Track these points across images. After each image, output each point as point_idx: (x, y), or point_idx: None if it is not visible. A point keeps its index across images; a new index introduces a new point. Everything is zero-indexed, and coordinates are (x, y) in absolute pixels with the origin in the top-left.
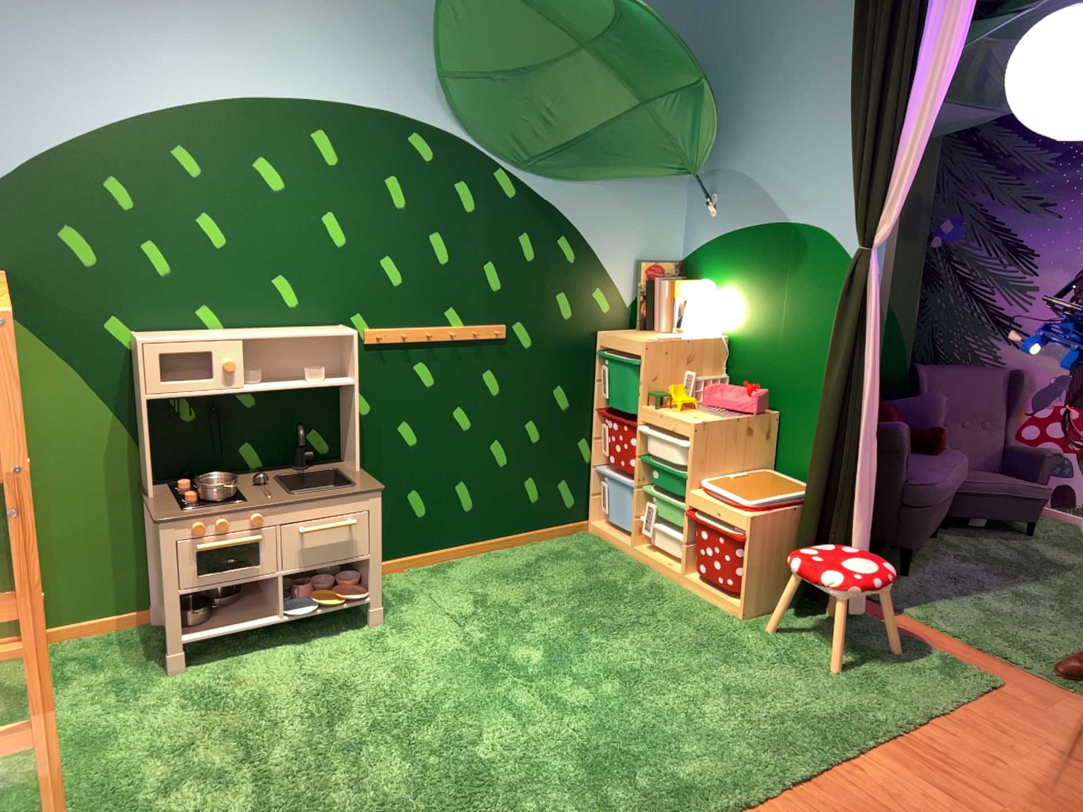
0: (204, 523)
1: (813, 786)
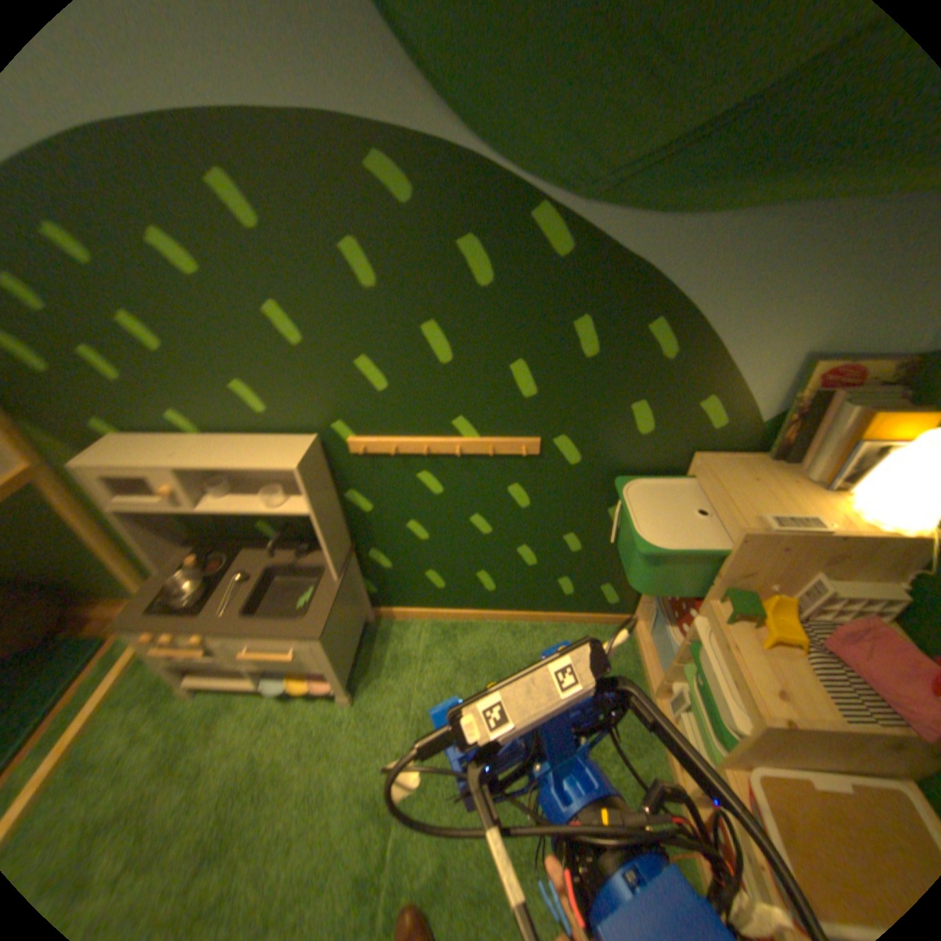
0: (144, 636)
1: None
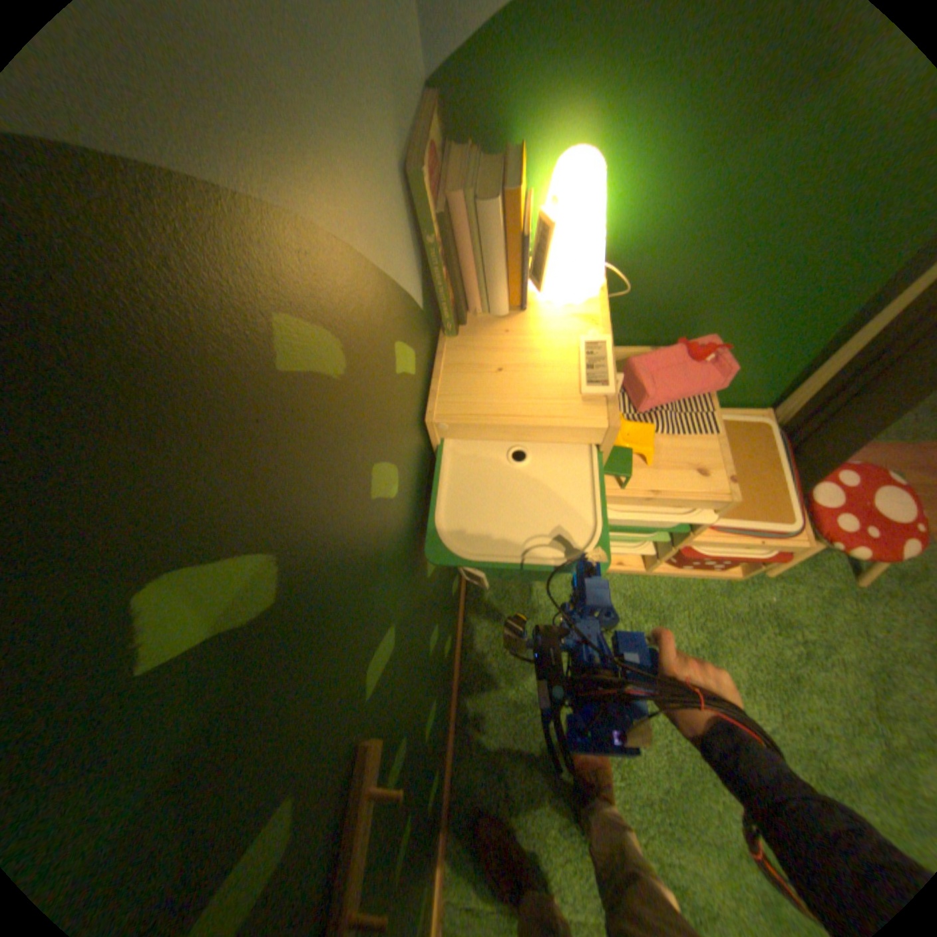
0: None
1: None
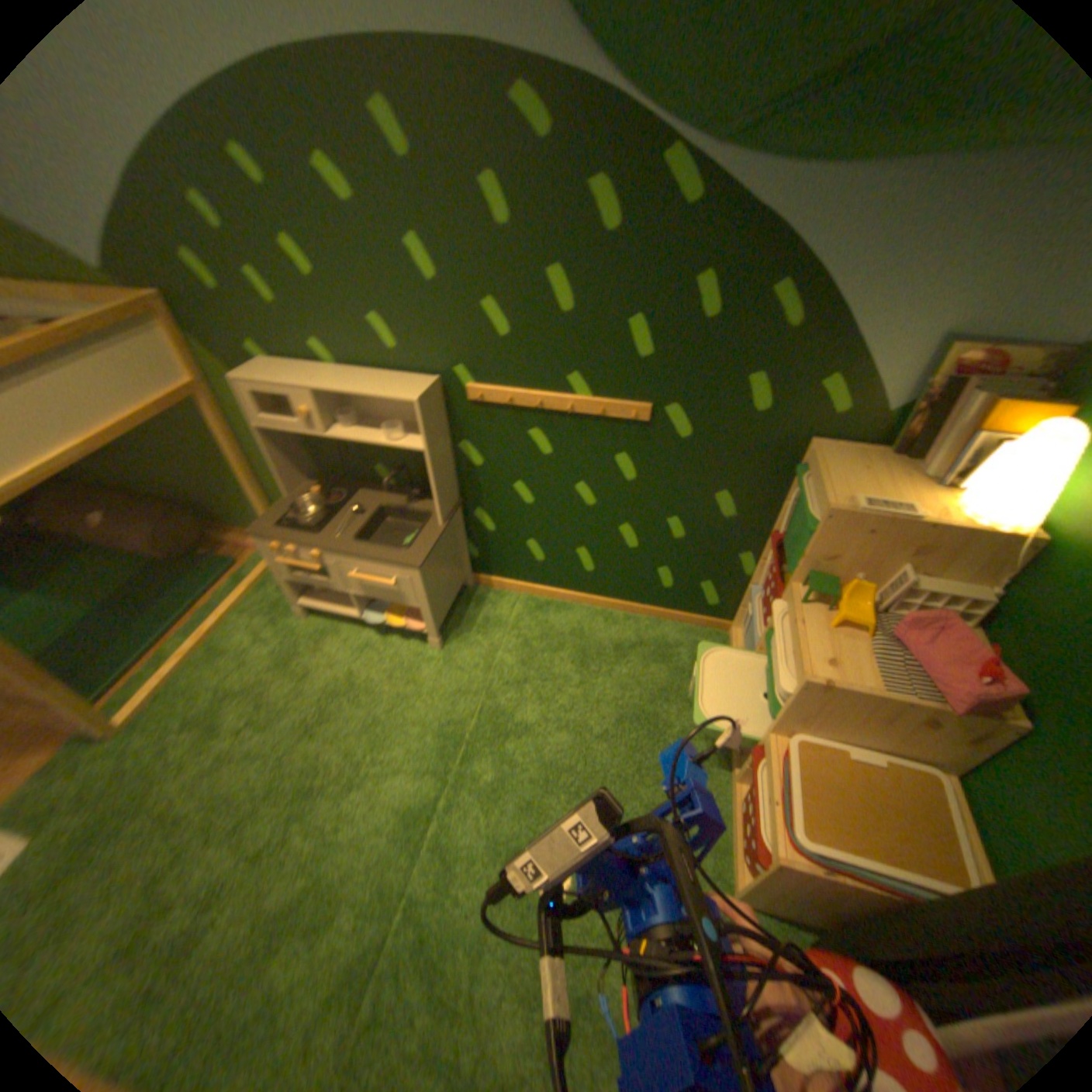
0: (275, 544)
1: None
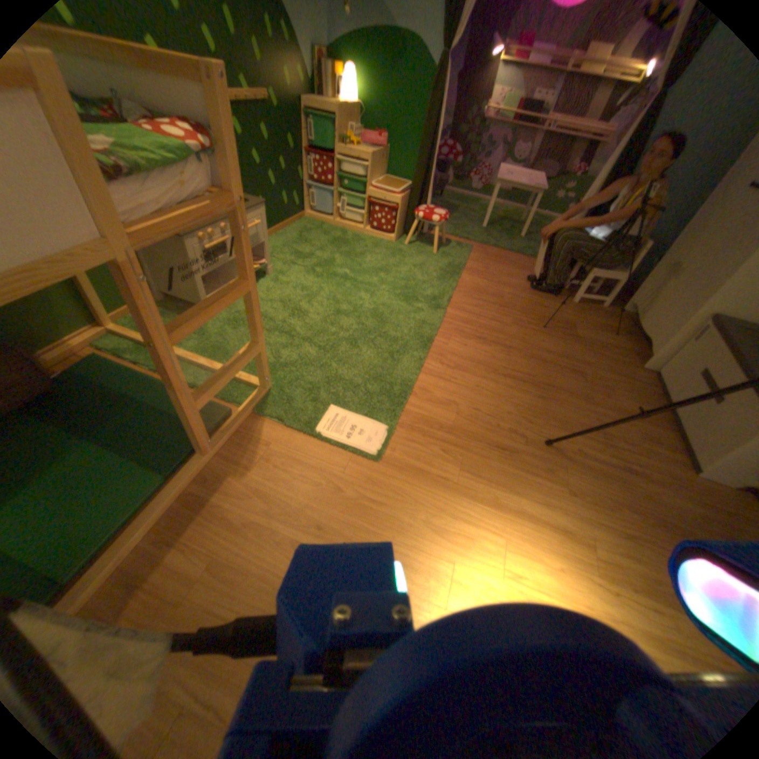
0: (195, 233)
1: (458, 290)
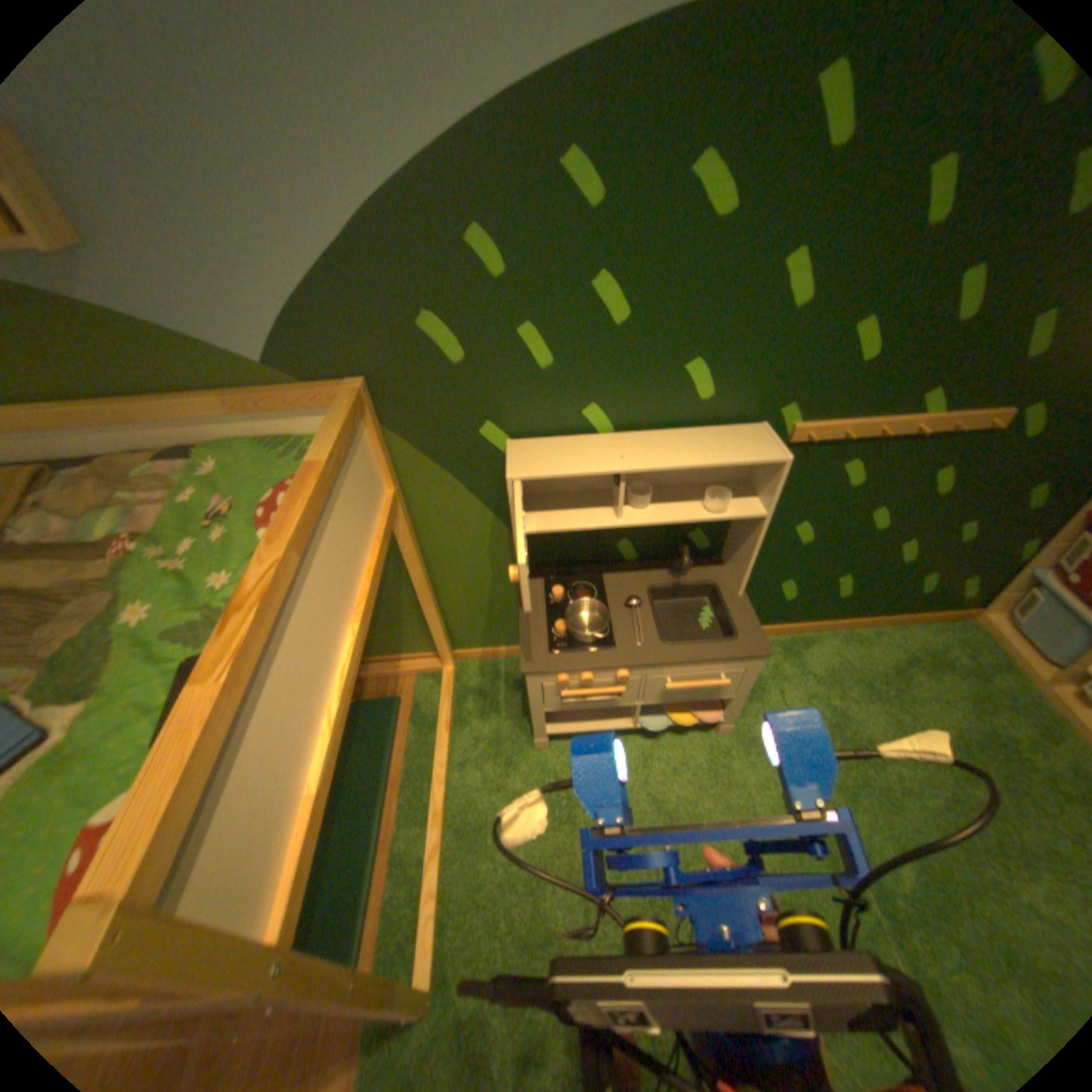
0: (560, 678)
1: None
